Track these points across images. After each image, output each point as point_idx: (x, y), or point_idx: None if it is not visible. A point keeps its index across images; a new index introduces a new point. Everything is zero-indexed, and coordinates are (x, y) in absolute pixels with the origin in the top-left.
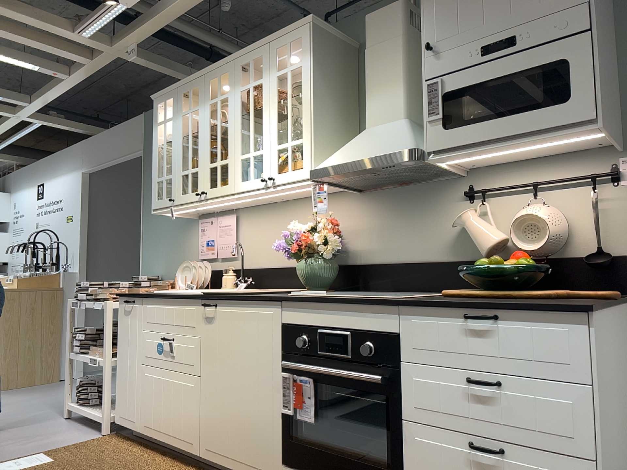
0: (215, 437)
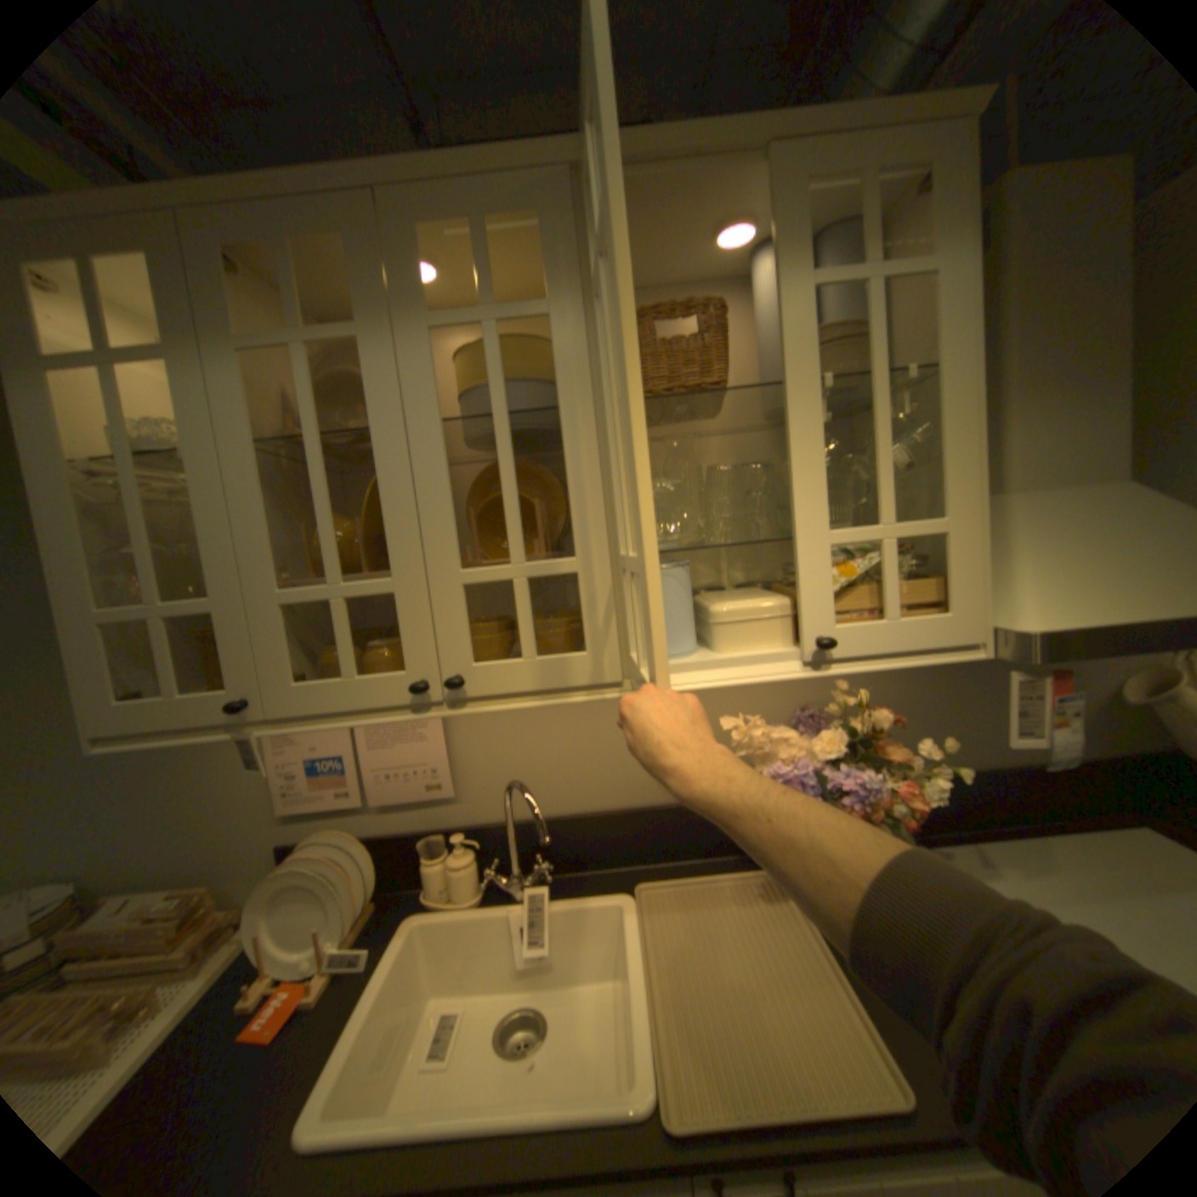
0: None
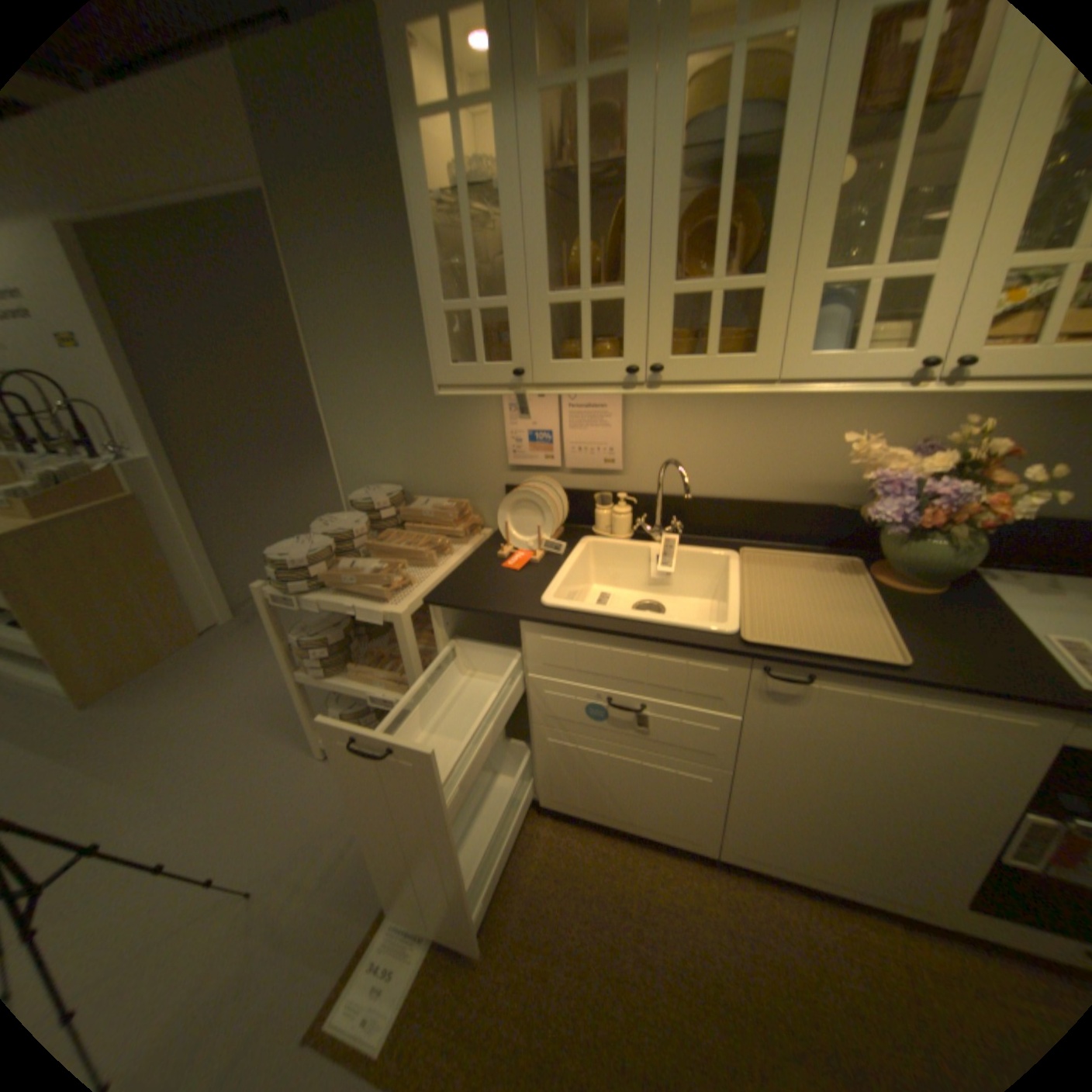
0: (776, 851)
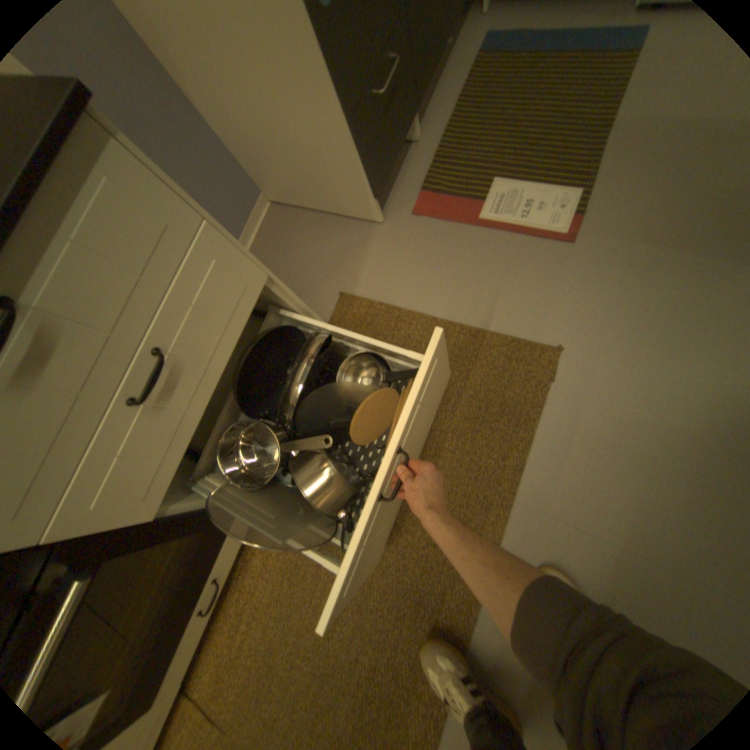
0: None
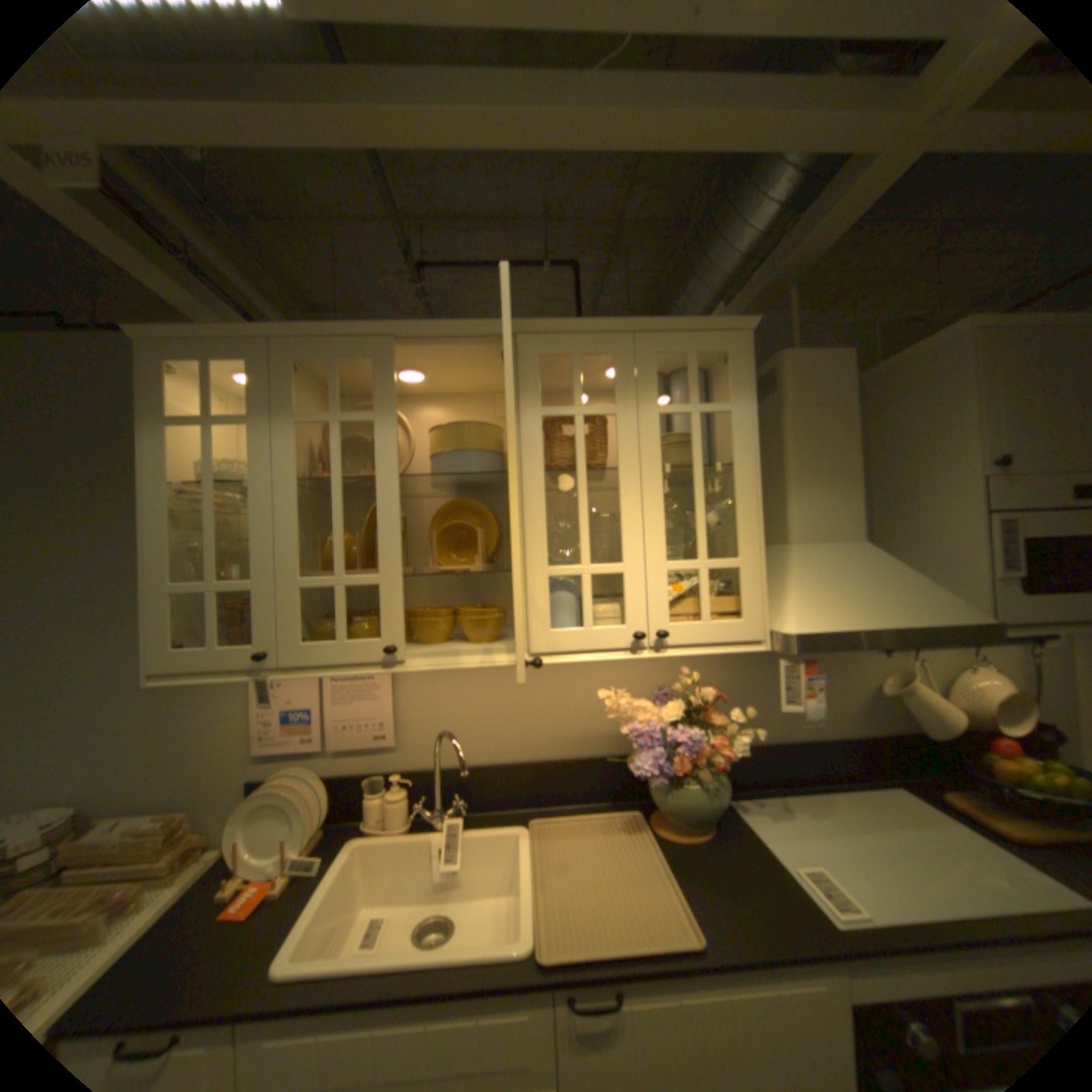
0: None
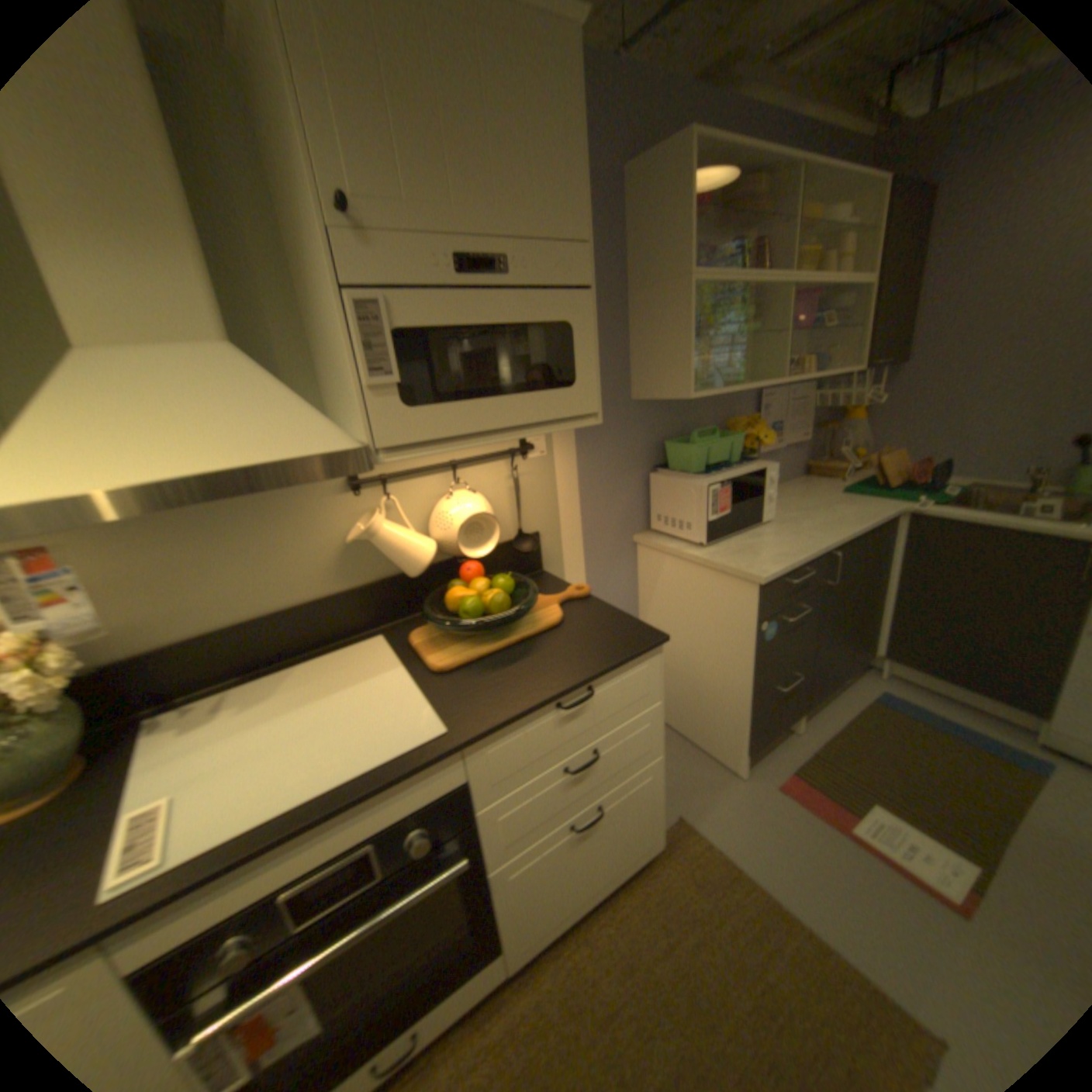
0: None
